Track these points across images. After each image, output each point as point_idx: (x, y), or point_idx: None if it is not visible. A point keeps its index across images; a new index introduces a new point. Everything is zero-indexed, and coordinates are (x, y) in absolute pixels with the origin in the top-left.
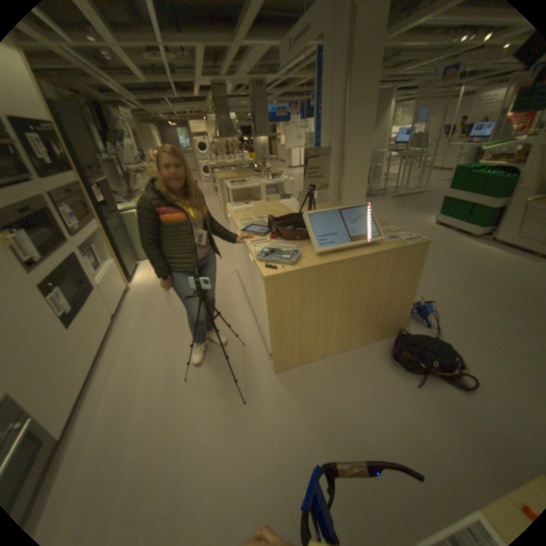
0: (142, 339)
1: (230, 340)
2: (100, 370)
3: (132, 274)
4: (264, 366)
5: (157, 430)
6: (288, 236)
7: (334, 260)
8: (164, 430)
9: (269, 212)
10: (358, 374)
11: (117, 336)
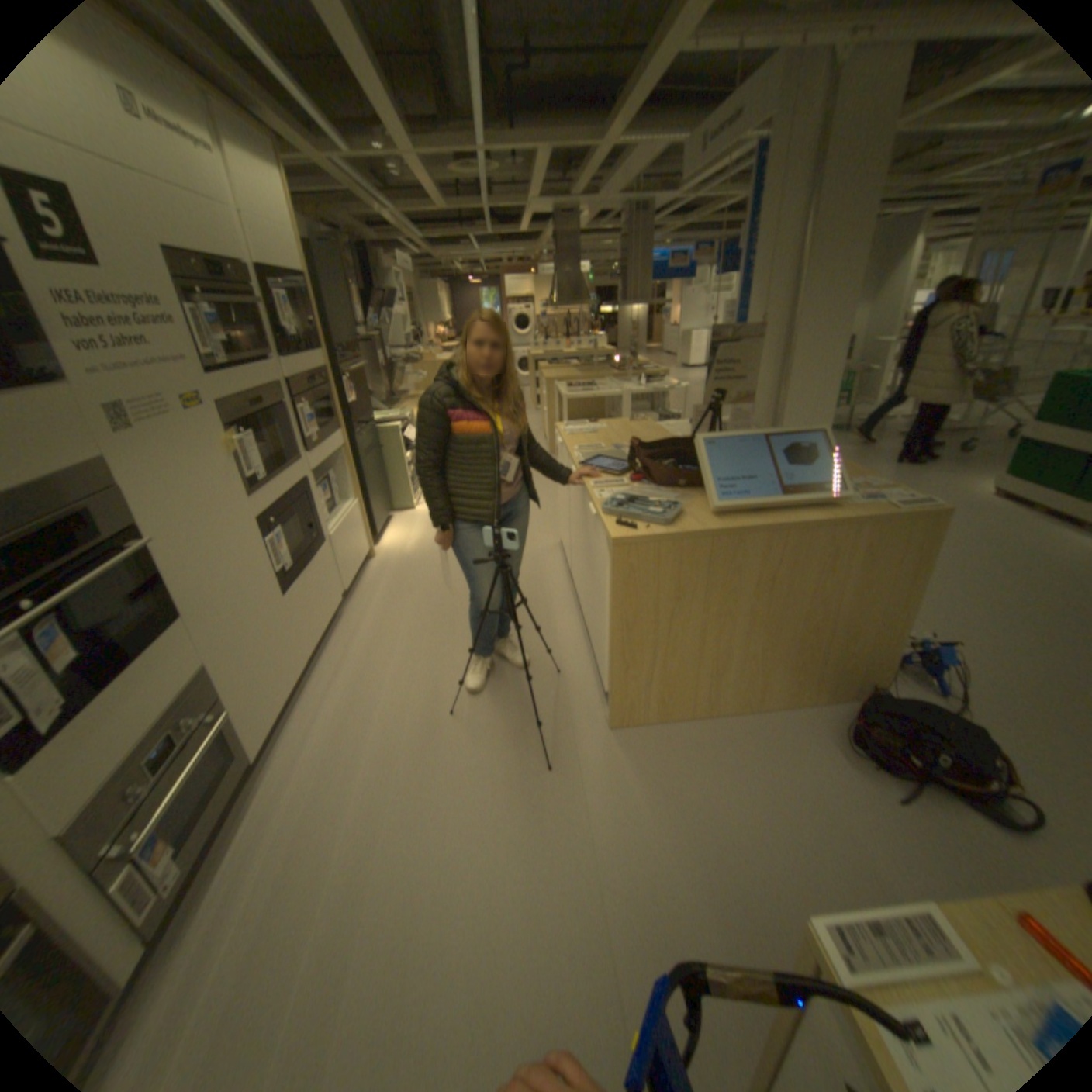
0: (386, 638)
1: (534, 661)
2: (317, 675)
3: (378, 531)
4: (592, 713)
5: (398, 783)
6: (662, 480)
7: (745, 526)
8: (409, 786)
9: (631, 438)
10: (775, 758)
11: (346, 628)
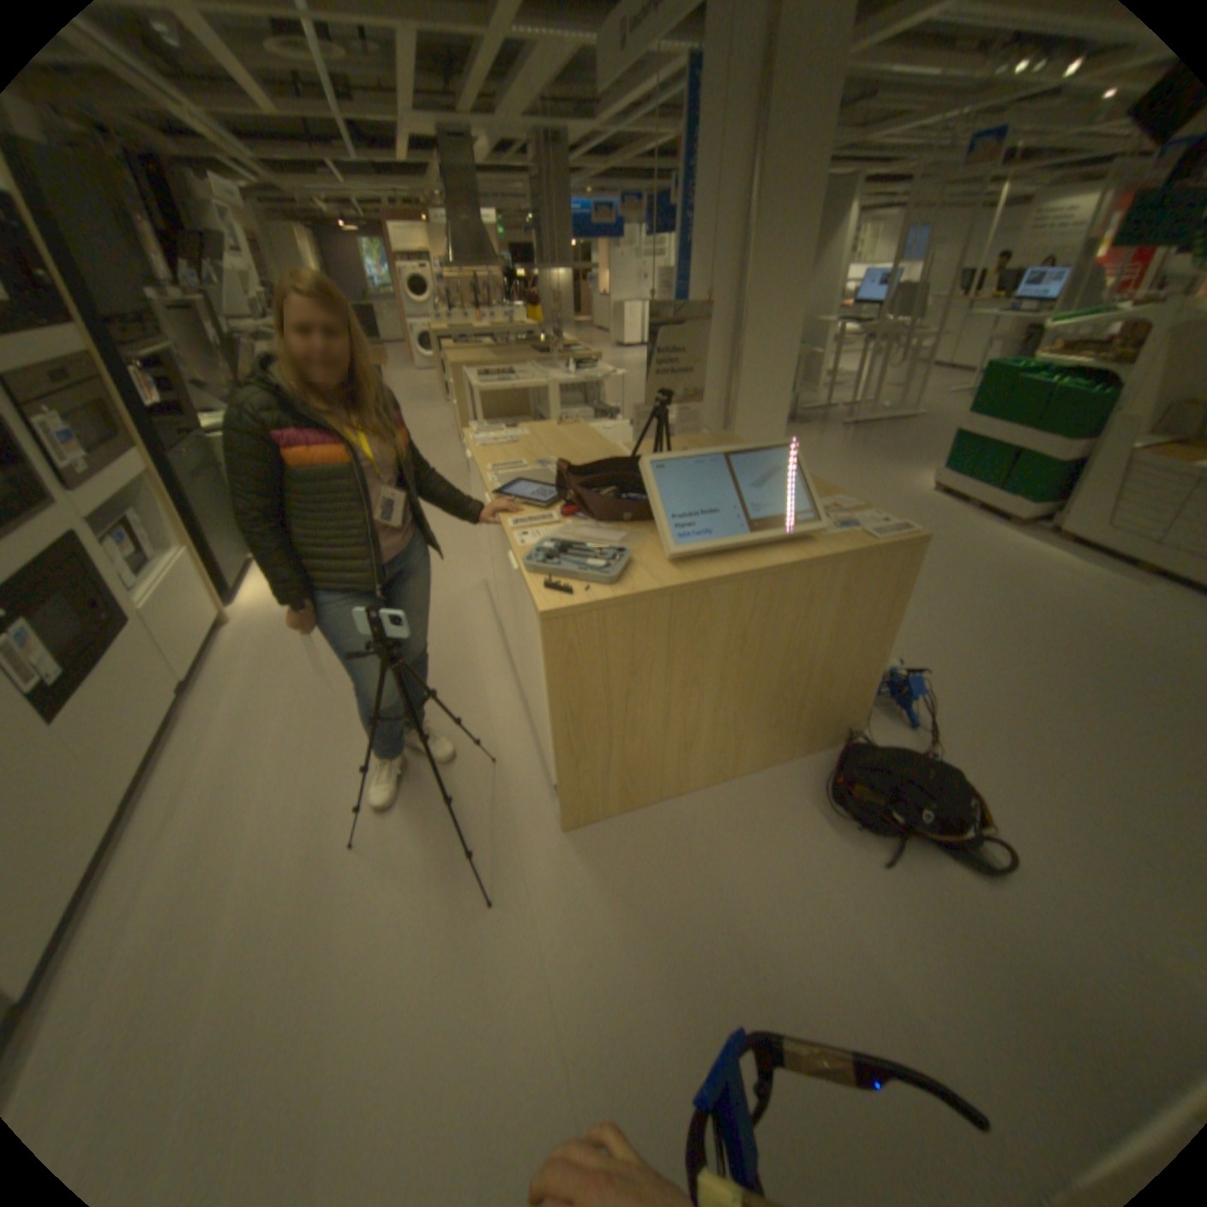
0: (250, 744)
1: (461, 750)
2: (141, 818)
3: (232, 585)
4: (539, 812)
5: (274, 971)
6: (603, 510)
7: (709, 575)
8: (292, 971)
9: (562, 449)
10: (754, 834)
11: (187, 736)
